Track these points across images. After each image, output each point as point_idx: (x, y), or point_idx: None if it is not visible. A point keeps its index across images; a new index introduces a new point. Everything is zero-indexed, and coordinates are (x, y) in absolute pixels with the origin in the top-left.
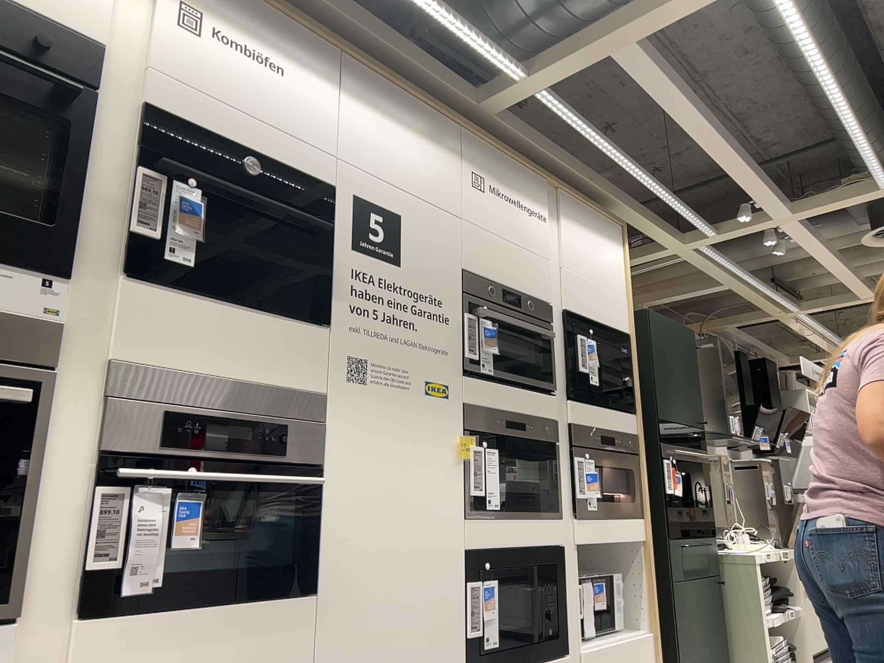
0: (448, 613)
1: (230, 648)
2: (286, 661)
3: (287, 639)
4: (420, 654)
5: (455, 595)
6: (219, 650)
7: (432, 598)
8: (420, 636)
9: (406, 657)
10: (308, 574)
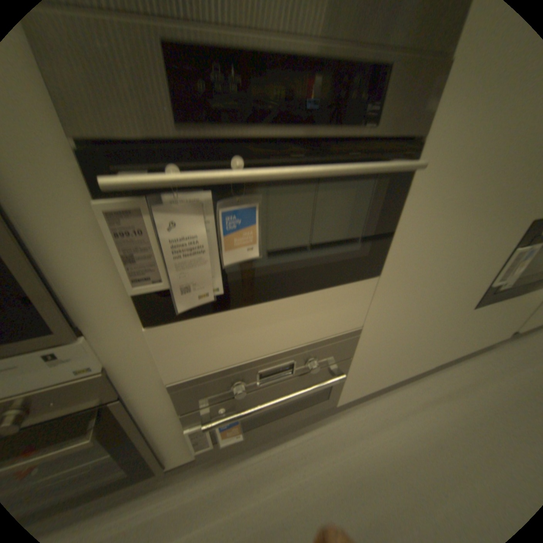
0: (488, 271)
1: (298, 320)
2: (345, 320)
3: (348, 307)
4: (451, 300)
5: (502, 258)
6: (288, 323)
7: (481, 263)
8: (457, 289)
9: (439, 303)
10: (376, 258)
